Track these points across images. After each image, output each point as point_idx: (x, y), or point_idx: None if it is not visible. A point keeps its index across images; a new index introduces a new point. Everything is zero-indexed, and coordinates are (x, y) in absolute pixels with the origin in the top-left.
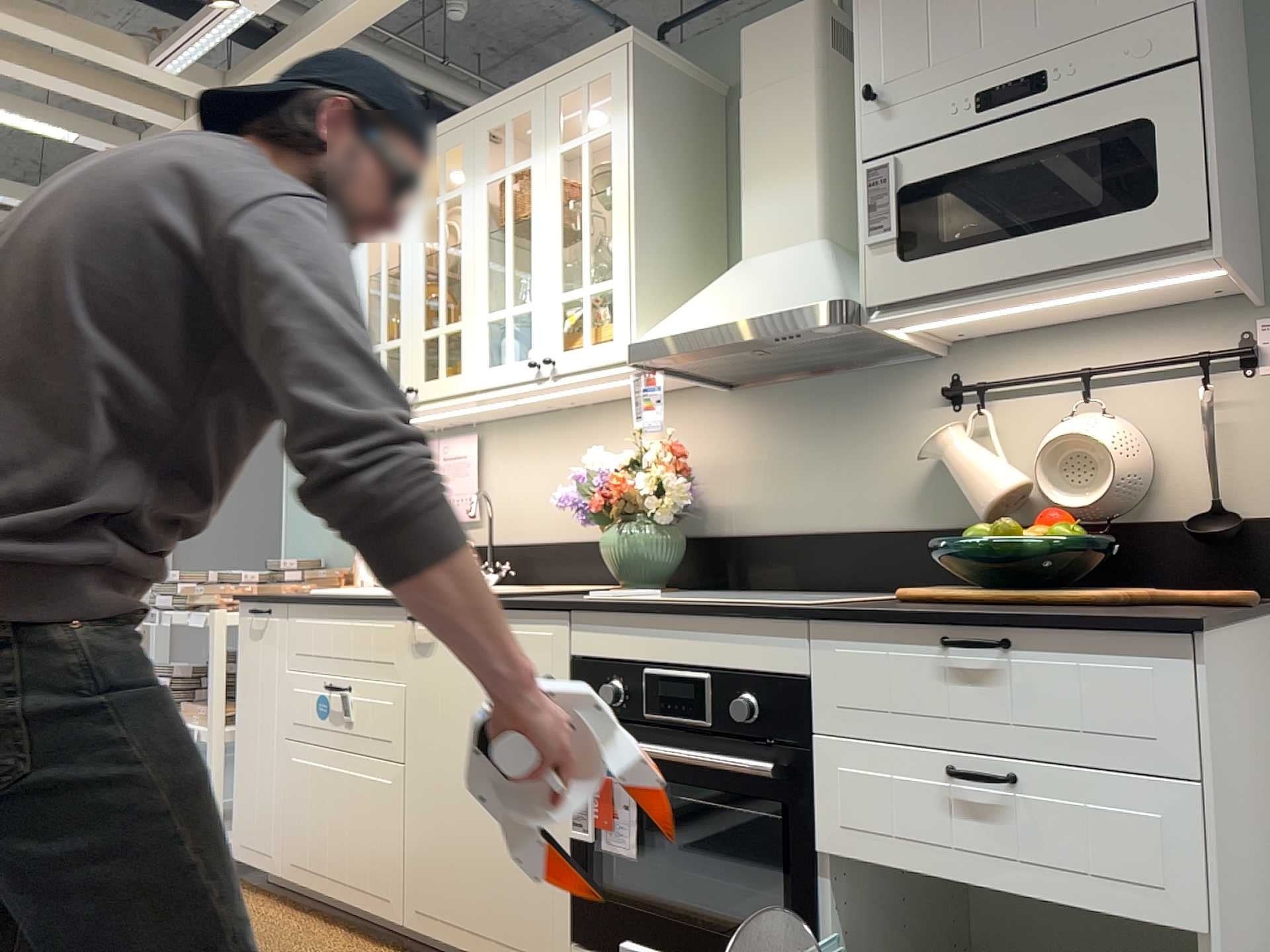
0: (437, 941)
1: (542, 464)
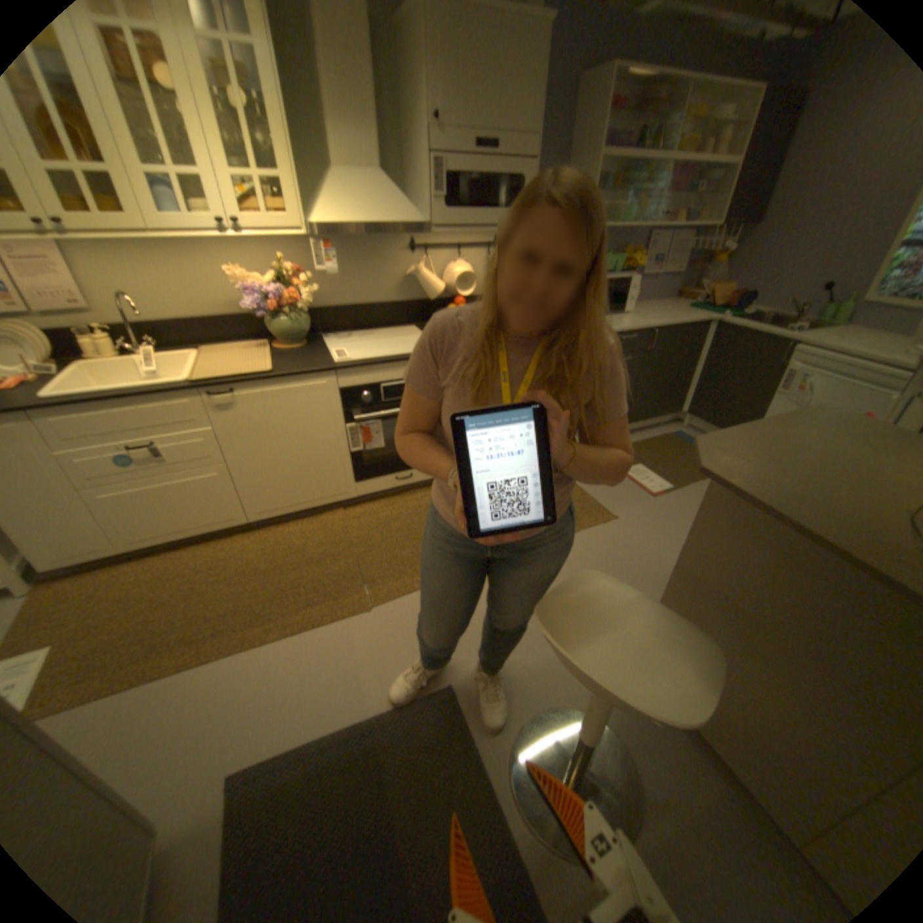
0: (277, 517)
1: (150, 268)
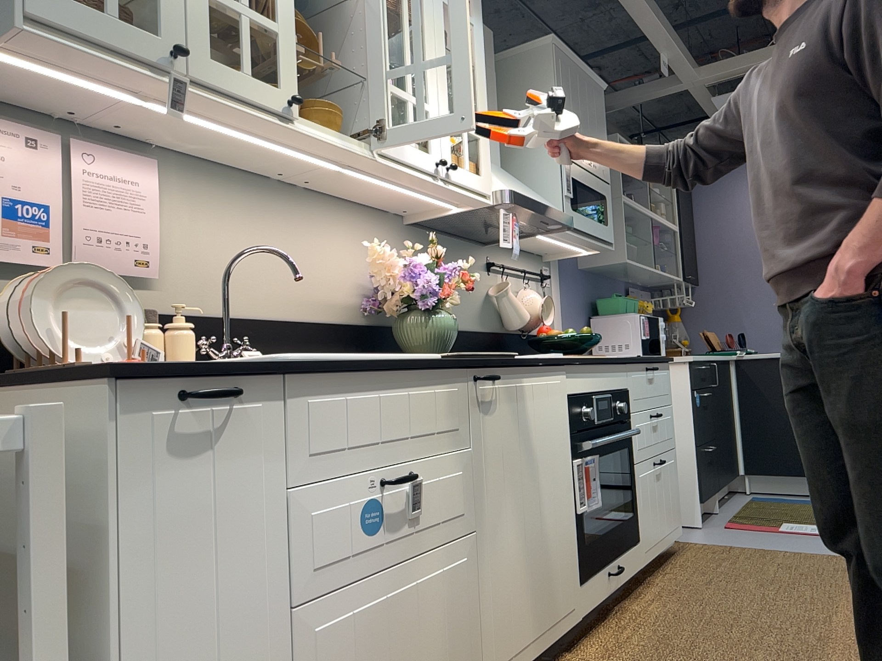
0: None
1: (251, 232)
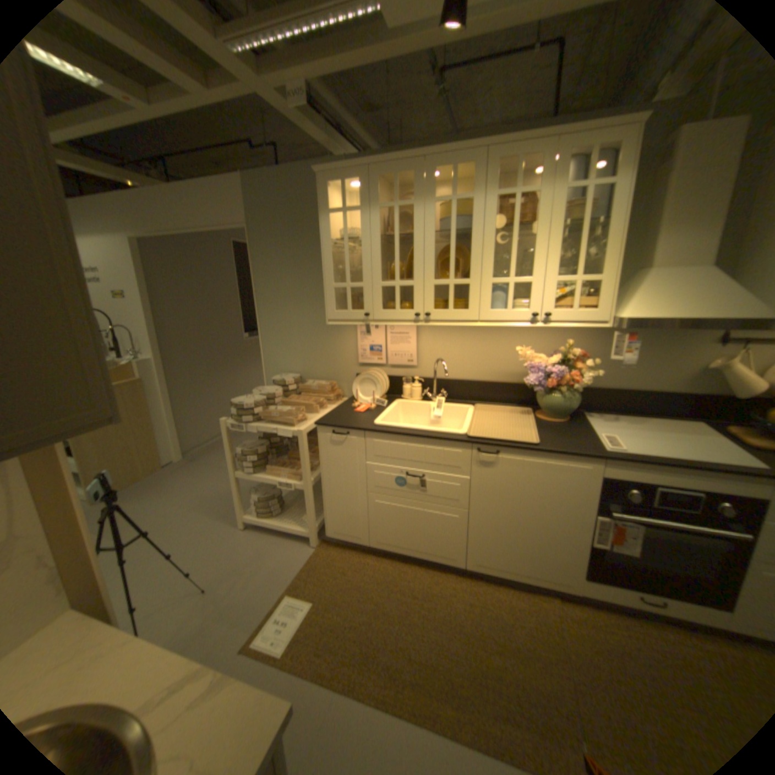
0: (491, 575)
1: (462, 342)
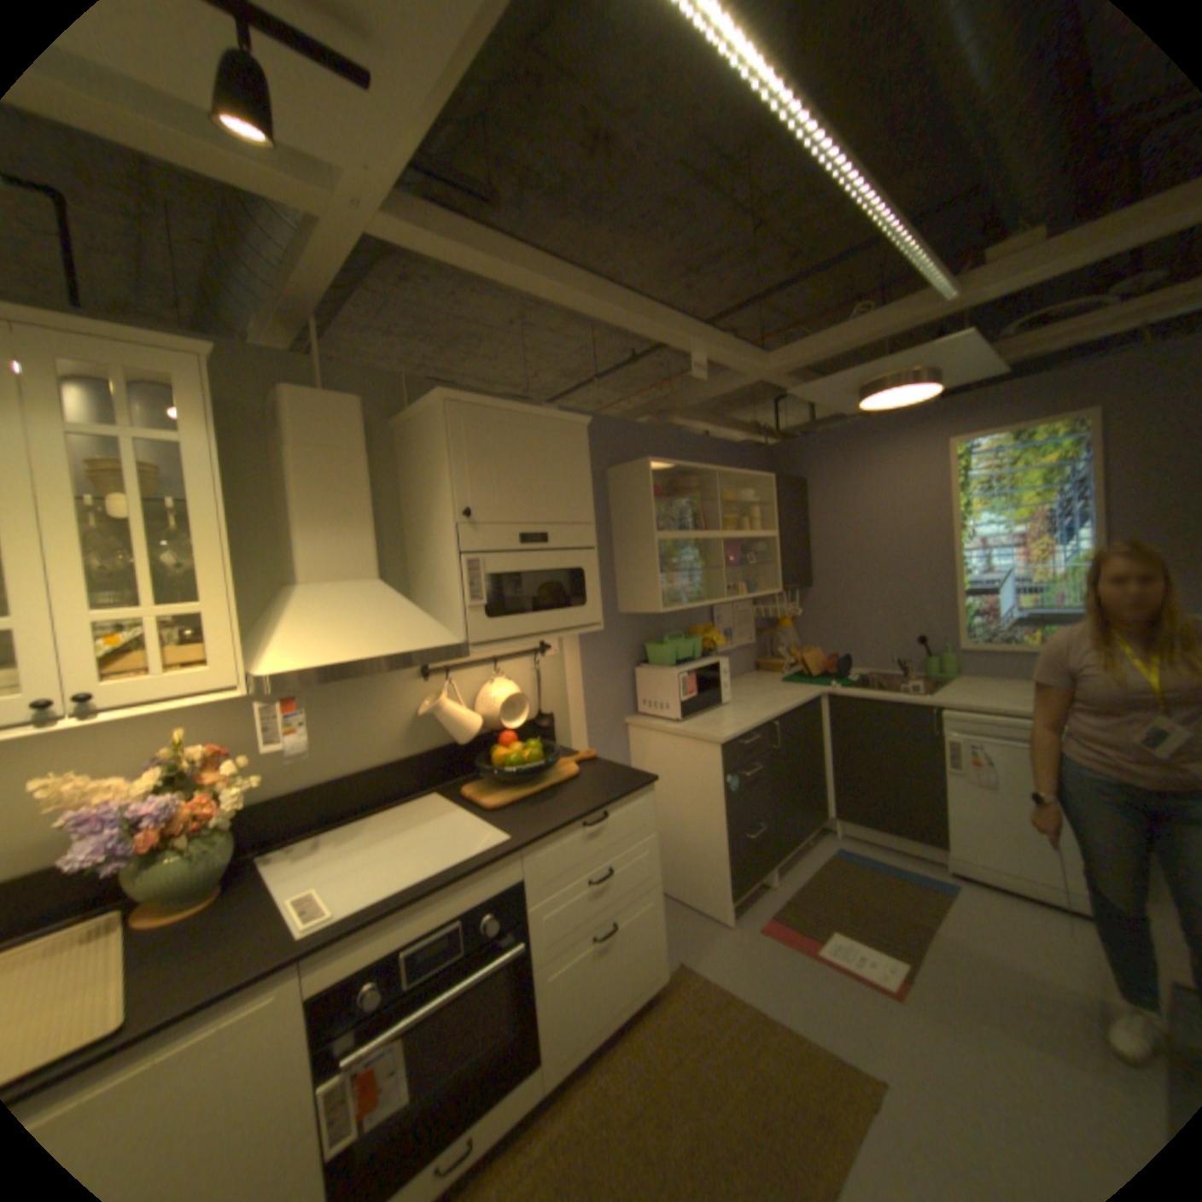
0: None
1: None
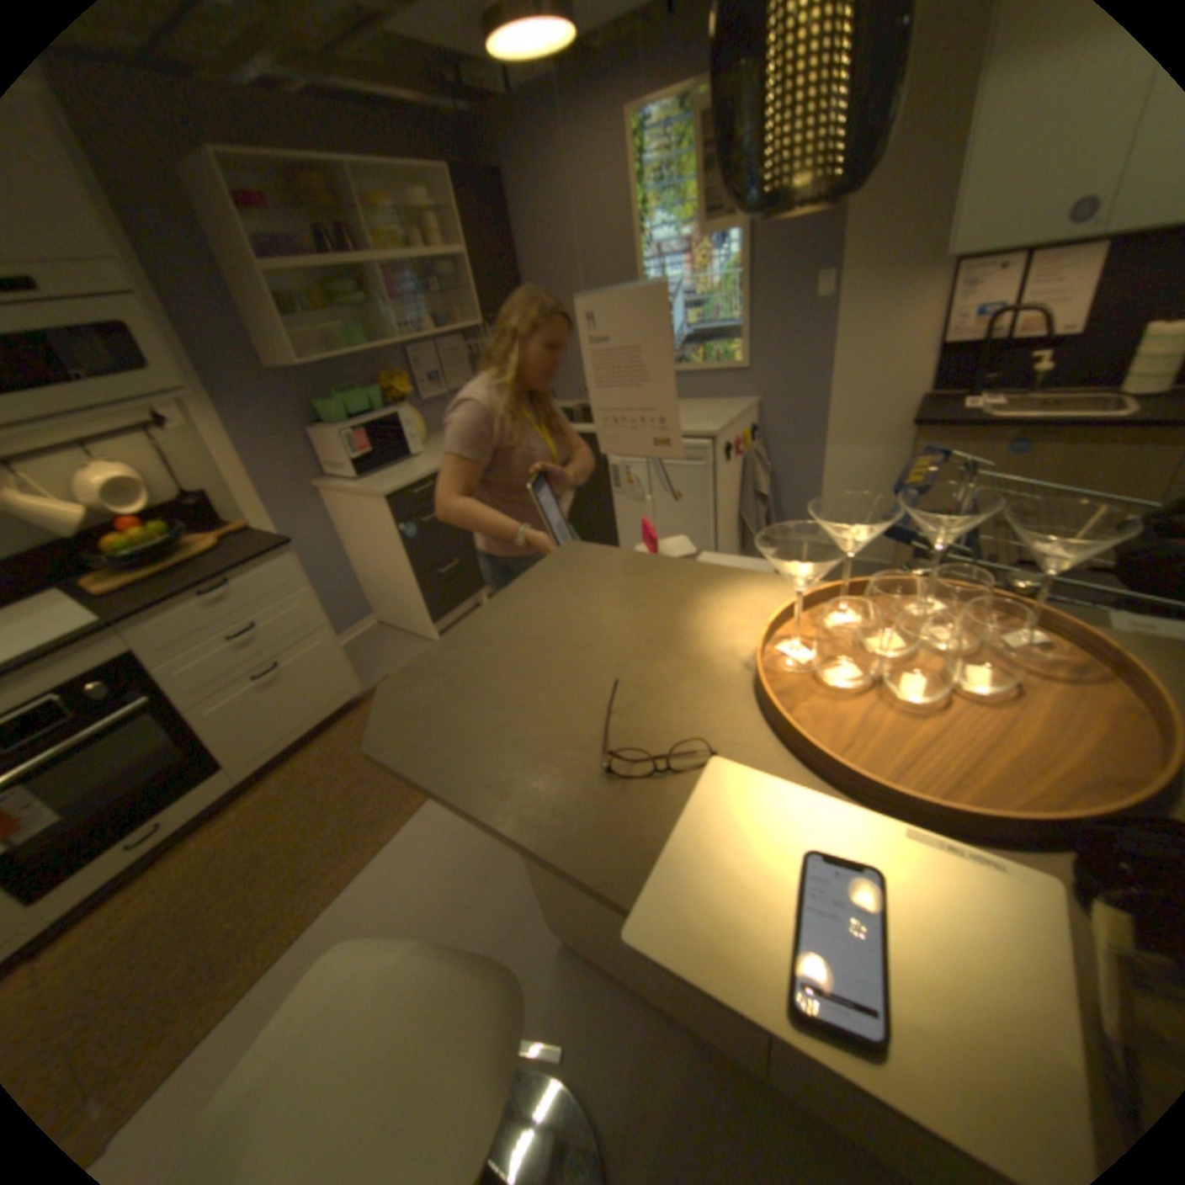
0: None
1: None
